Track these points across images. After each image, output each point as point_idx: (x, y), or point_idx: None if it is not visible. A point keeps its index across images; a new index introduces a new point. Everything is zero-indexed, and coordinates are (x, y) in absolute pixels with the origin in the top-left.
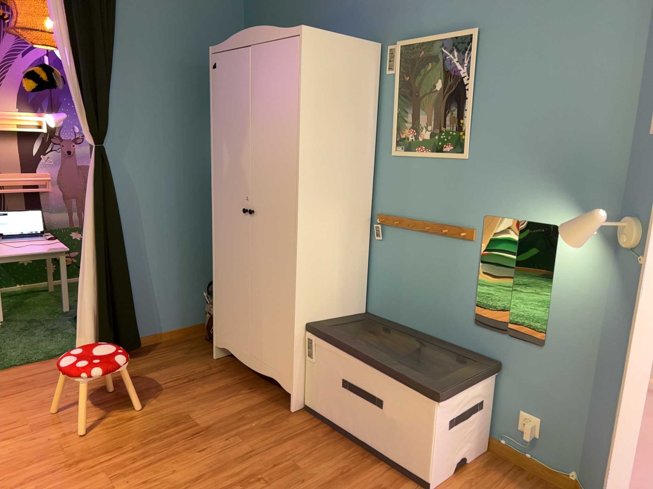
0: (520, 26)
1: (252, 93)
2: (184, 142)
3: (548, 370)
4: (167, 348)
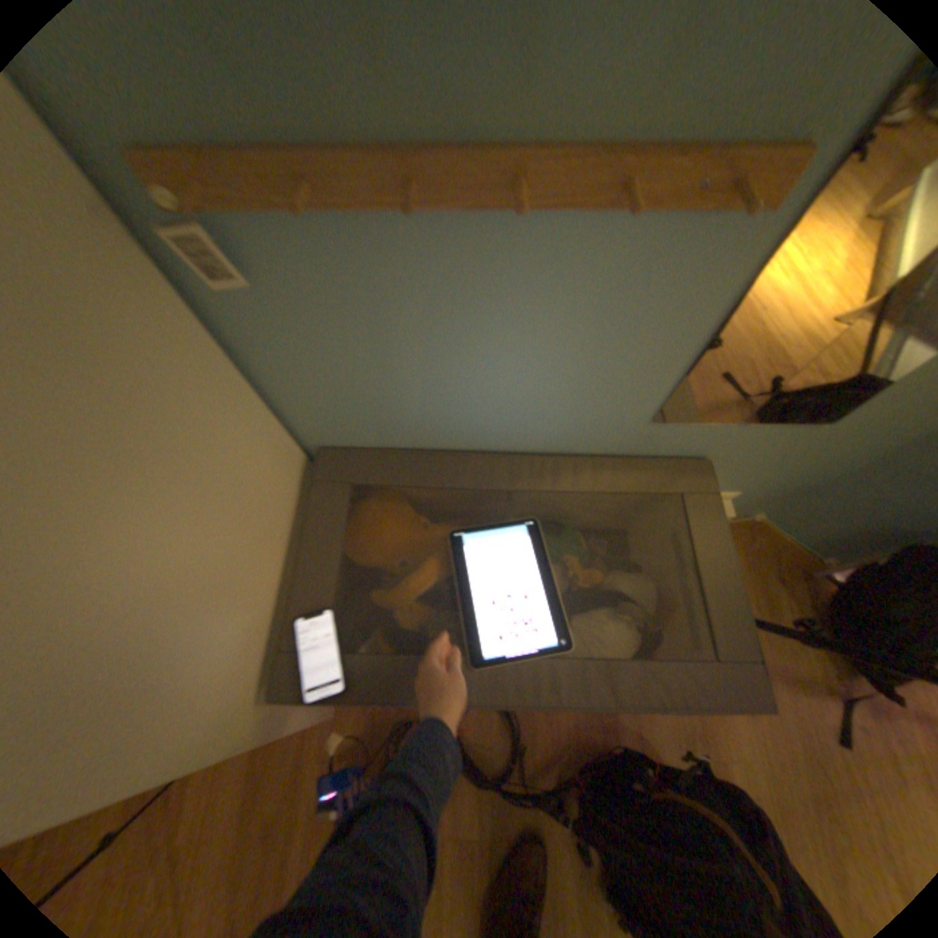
0: None
1: None
2: None
3: (811, 450)
4: None
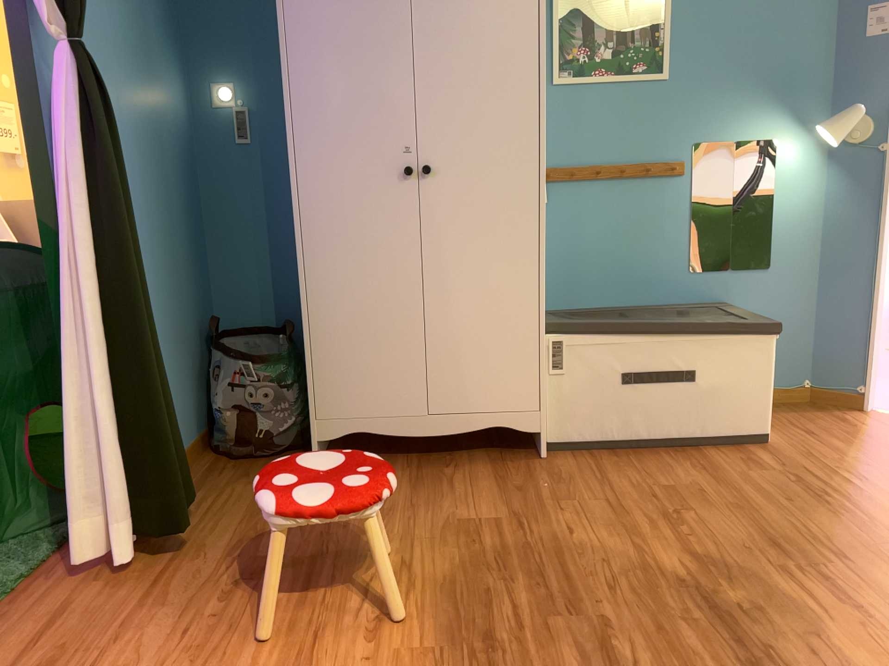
0: None
1: None
2: (140, 74)
3: (775, 292)
4: (206, 485)
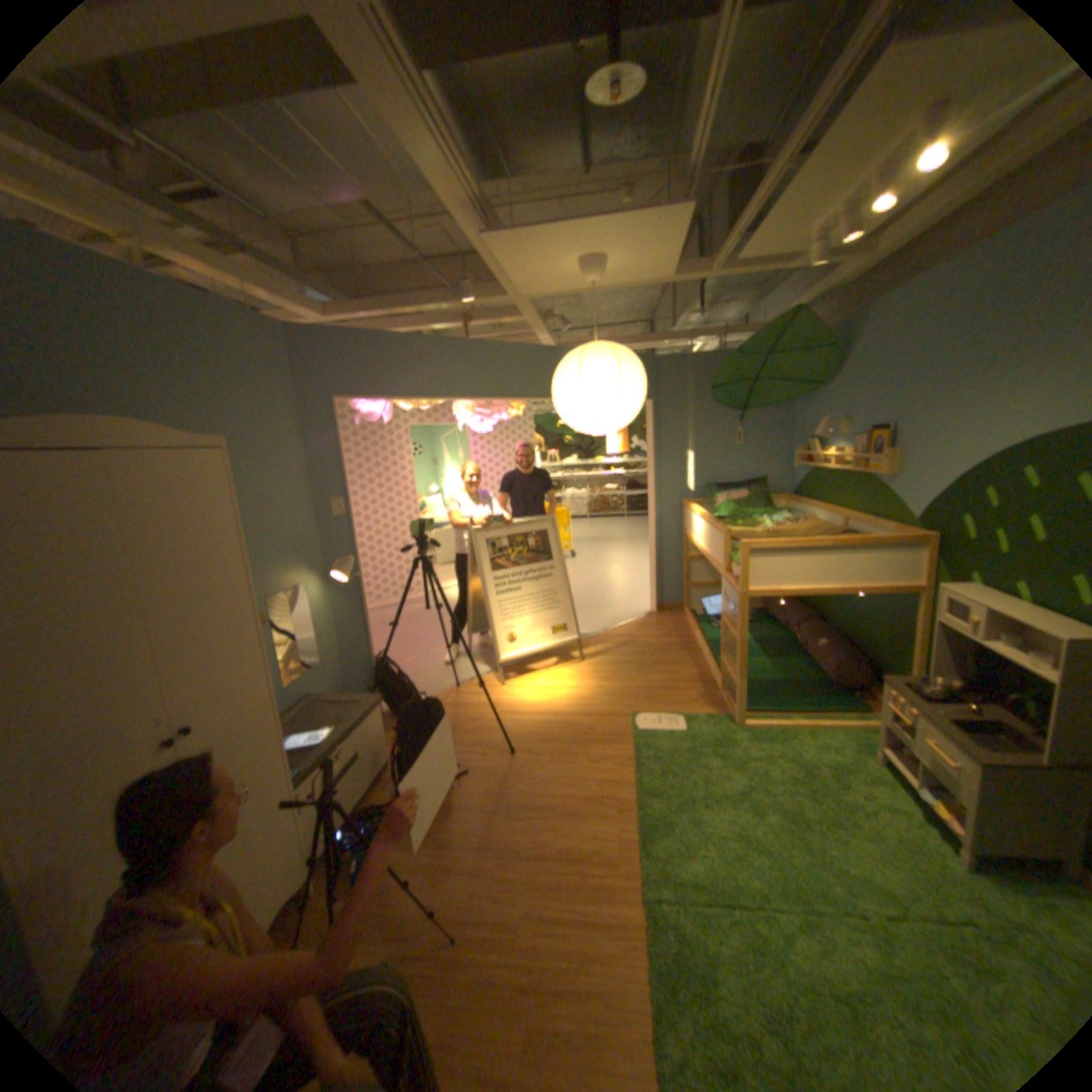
0: (244, 450)
1: (121, 536)
2: None
3: (323, 675)
4: None
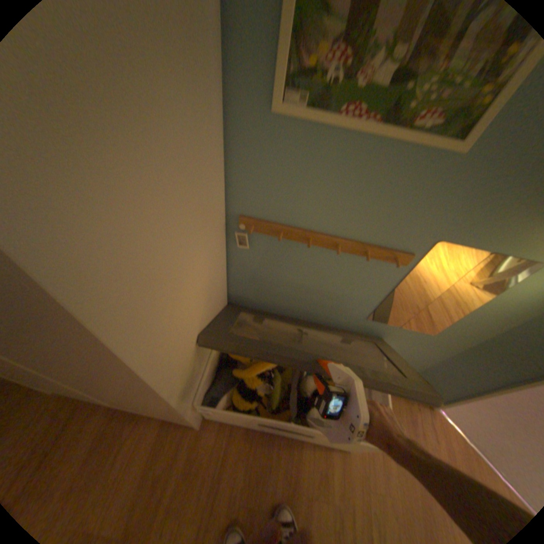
0: None
1: None
2: None
3: (429, 344)
4: None
